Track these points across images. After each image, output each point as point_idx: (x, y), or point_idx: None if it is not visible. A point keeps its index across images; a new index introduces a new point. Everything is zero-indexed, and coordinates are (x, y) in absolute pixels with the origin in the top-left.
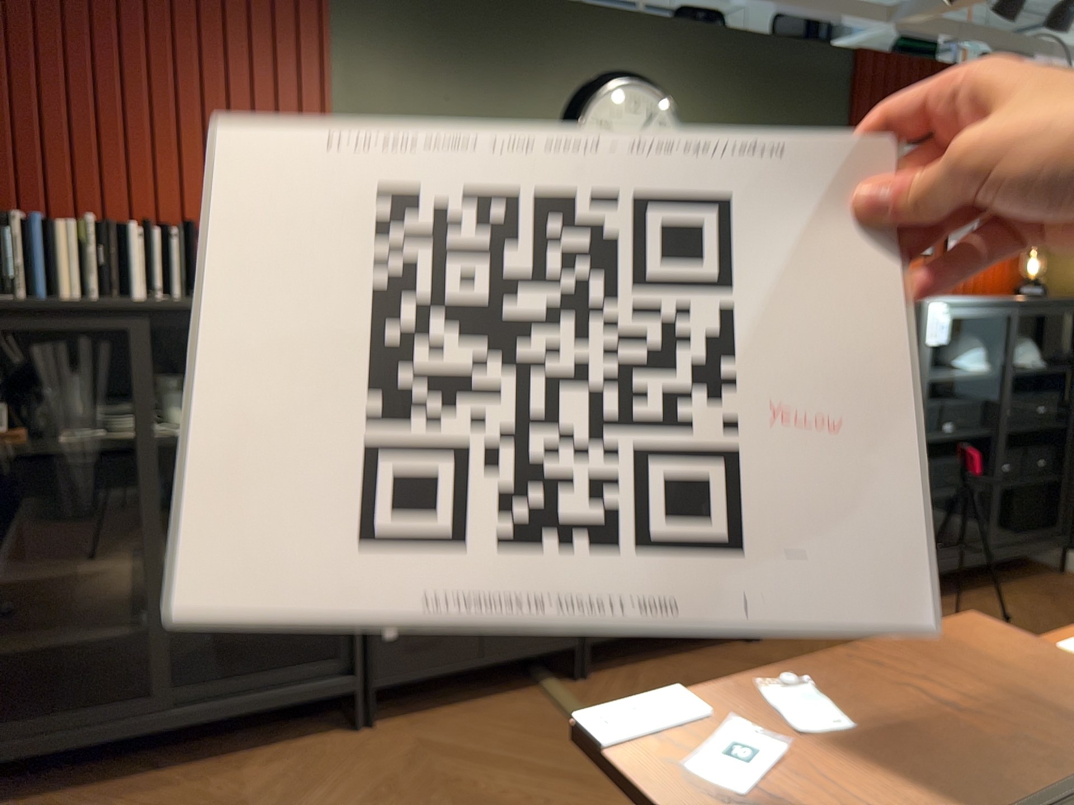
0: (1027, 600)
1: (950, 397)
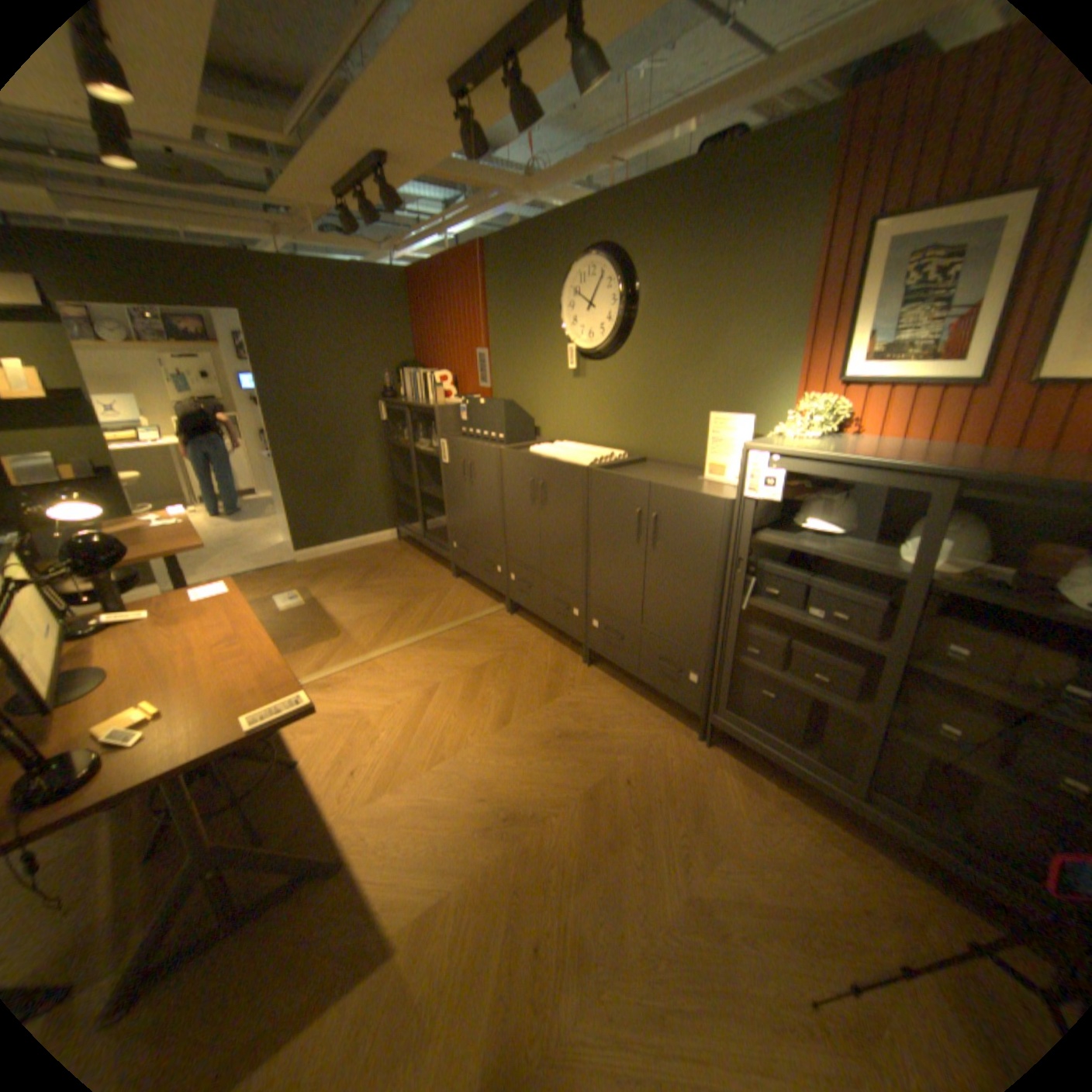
0: (849, 874)
1: (846, 581)
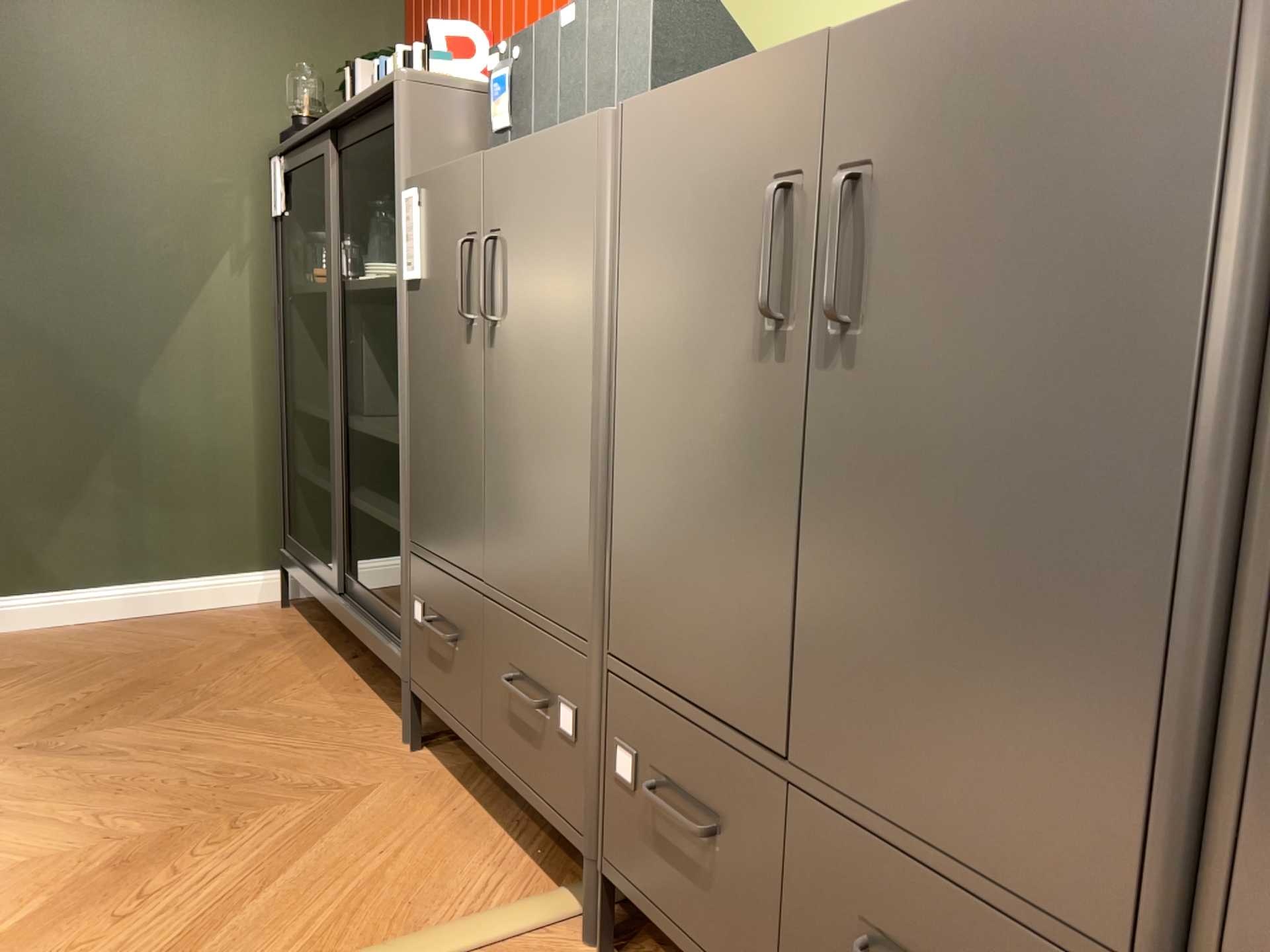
0: None
1: None
